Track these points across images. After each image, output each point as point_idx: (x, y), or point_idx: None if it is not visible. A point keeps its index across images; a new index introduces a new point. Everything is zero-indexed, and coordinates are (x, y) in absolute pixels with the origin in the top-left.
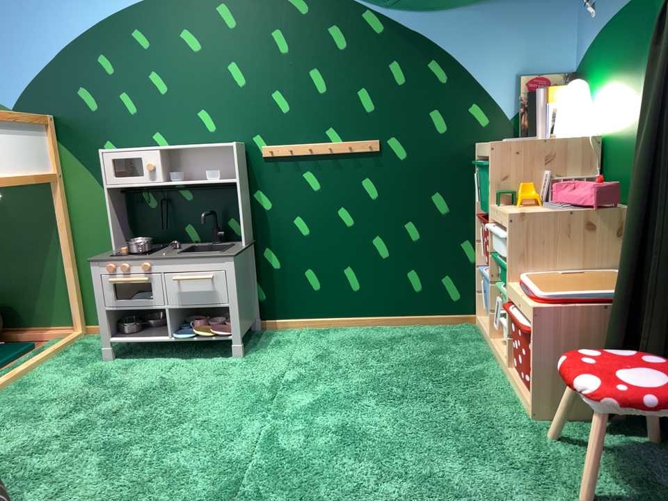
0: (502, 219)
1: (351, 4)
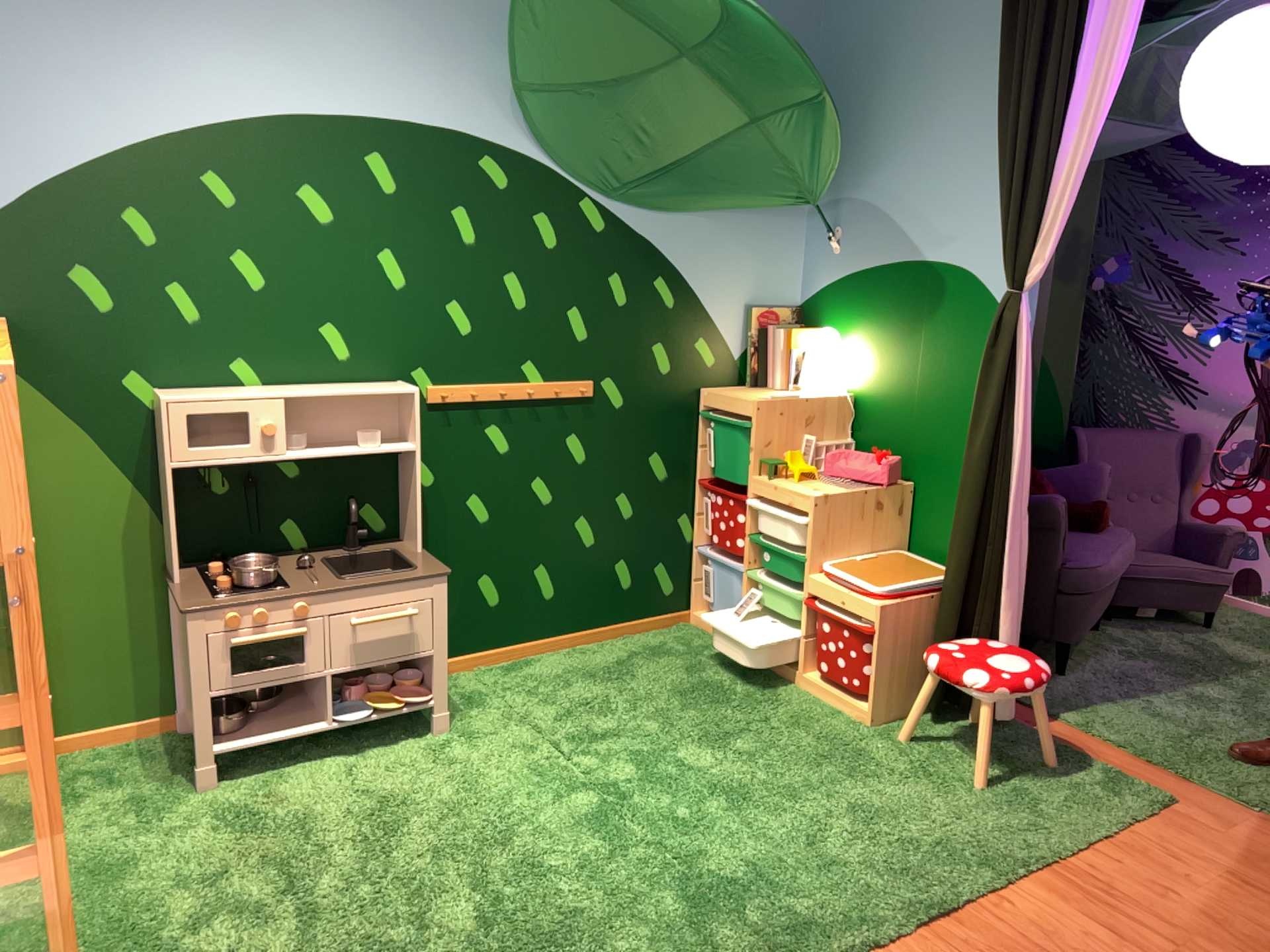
0: (787, 499)
1: (567, 192)
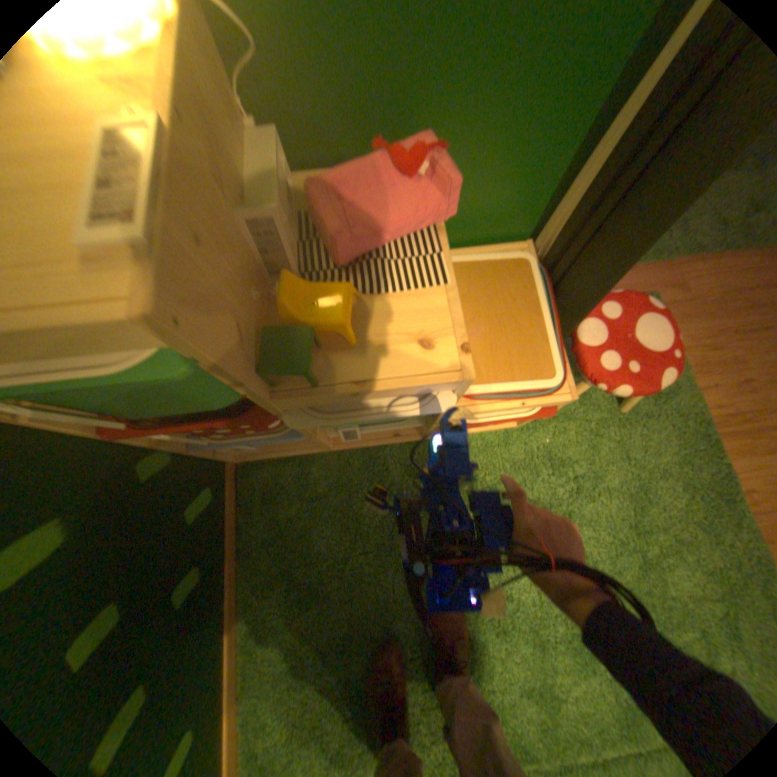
0: (404, 388)
1: None
